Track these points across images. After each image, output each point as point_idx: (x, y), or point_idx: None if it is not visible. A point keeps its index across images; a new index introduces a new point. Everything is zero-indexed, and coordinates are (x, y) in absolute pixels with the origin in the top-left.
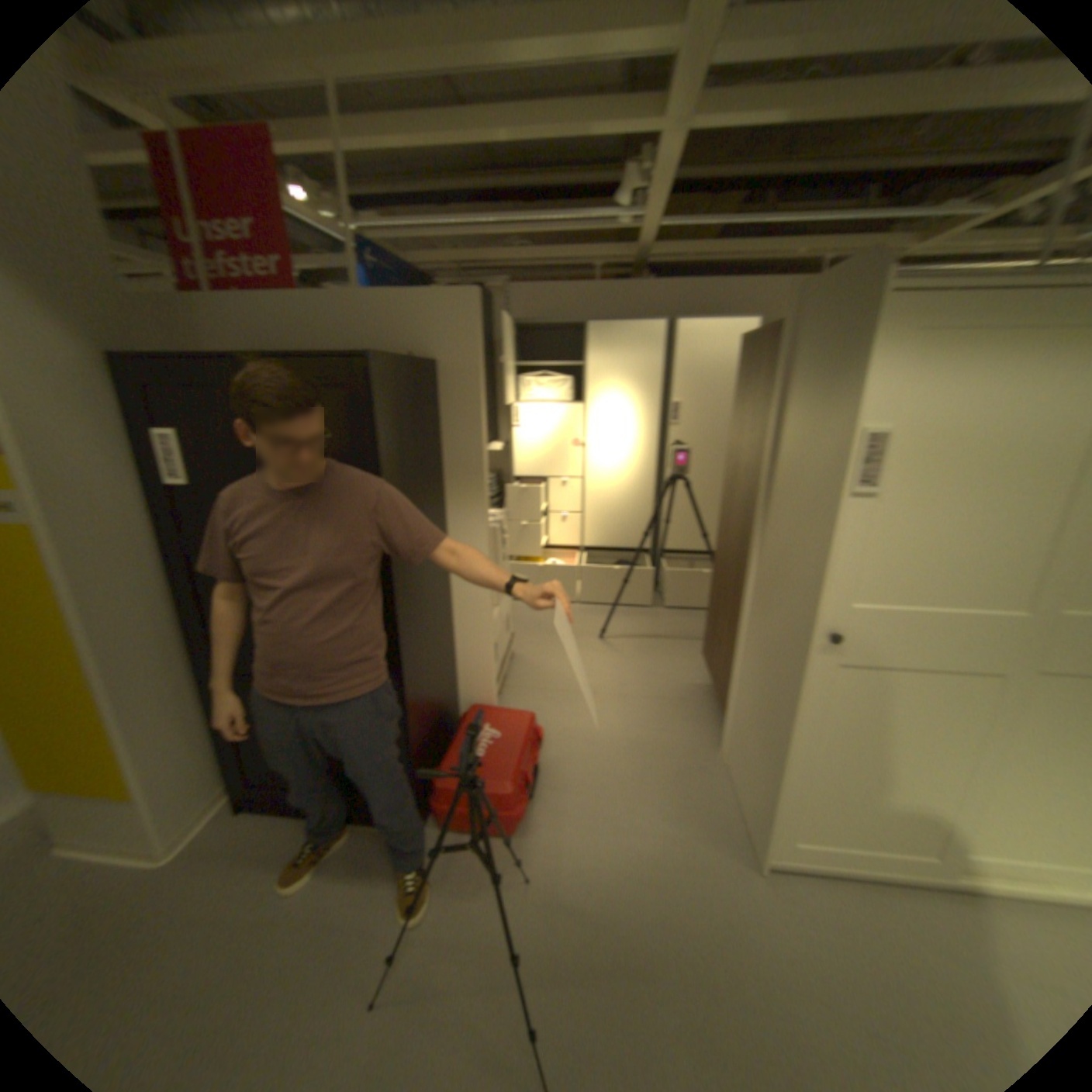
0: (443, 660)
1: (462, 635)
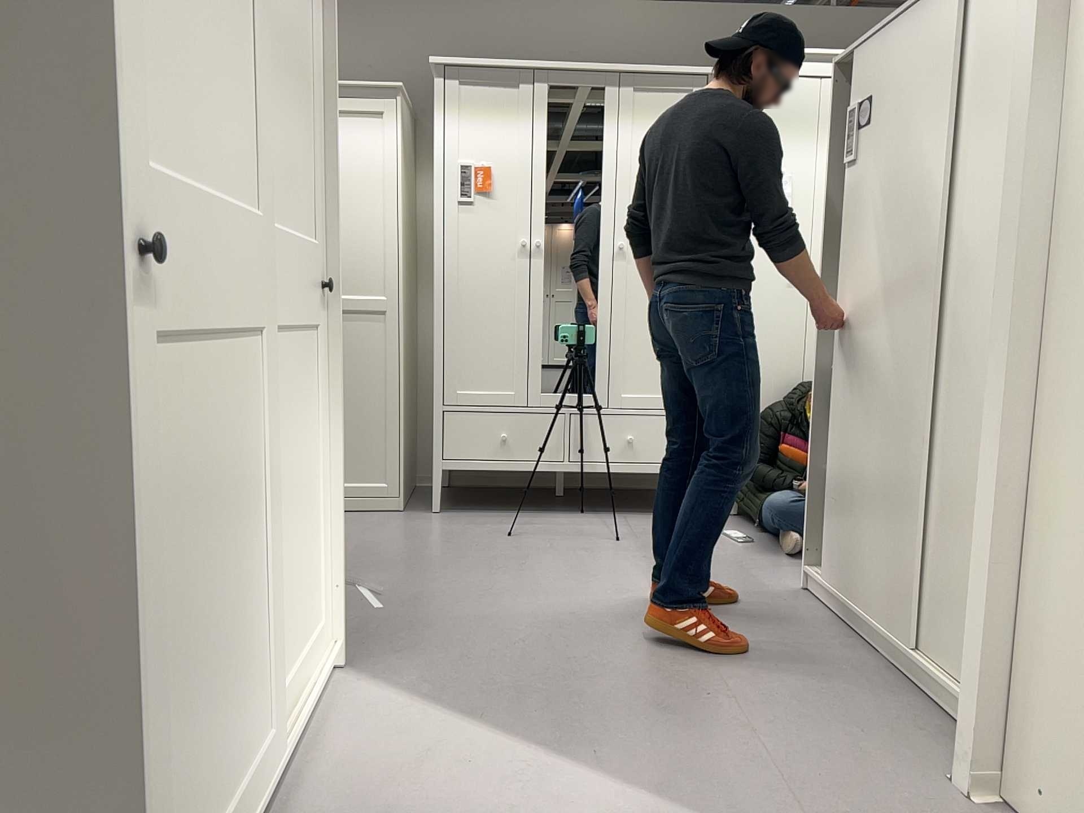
0: None
1: None
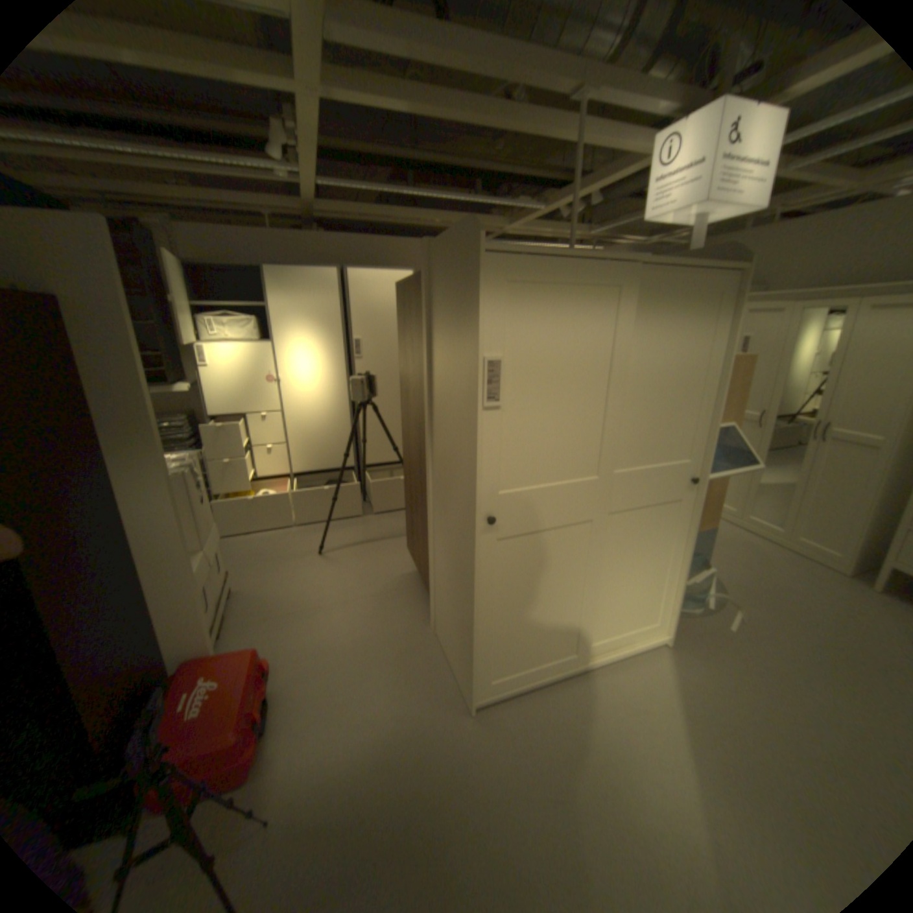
0: (124, 631)
1: (151, 595)
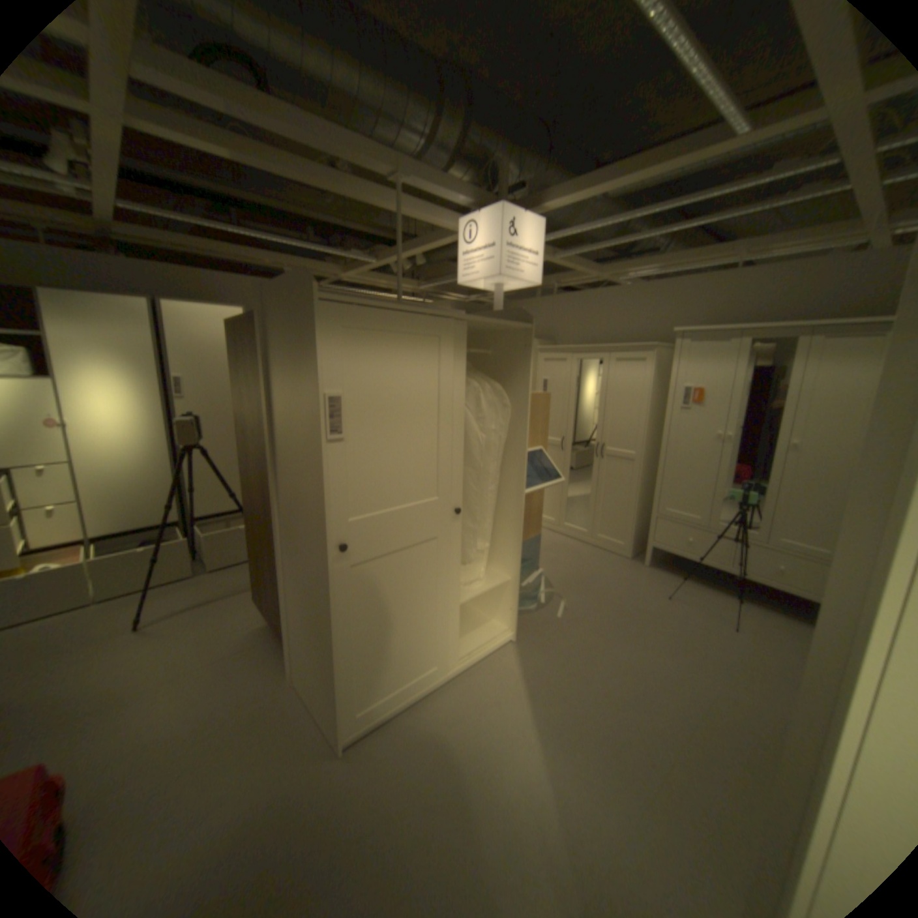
0: None
1: None
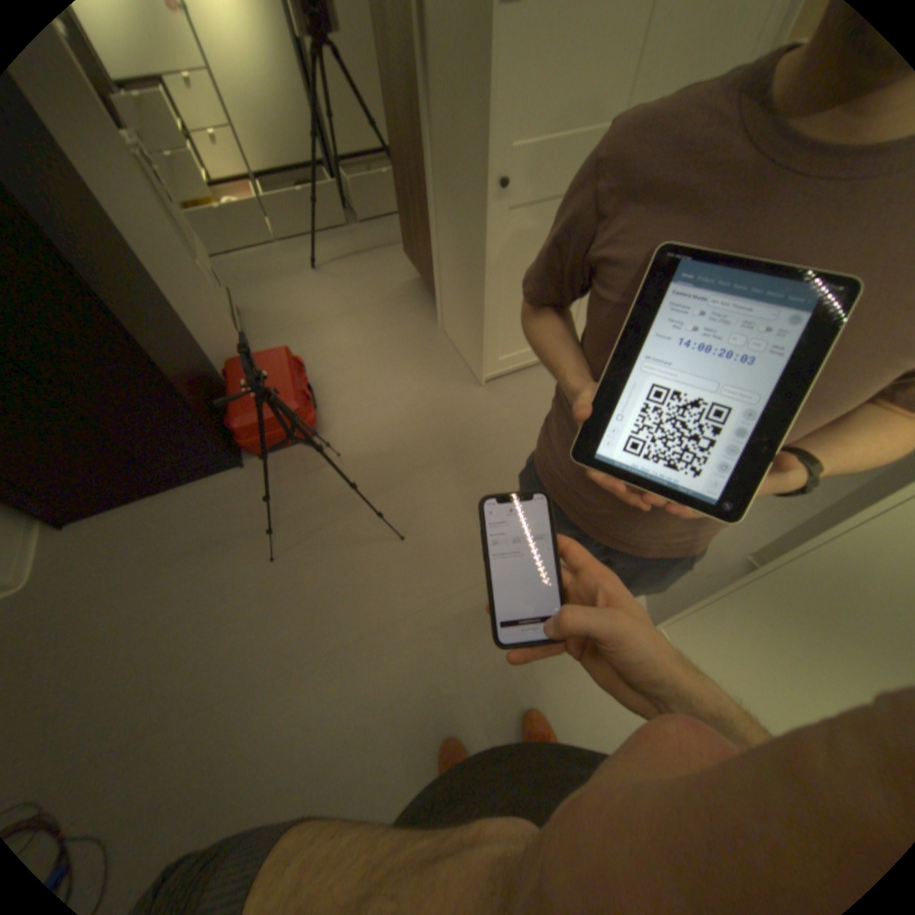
0: (169, 326)
1: (173, 296)
